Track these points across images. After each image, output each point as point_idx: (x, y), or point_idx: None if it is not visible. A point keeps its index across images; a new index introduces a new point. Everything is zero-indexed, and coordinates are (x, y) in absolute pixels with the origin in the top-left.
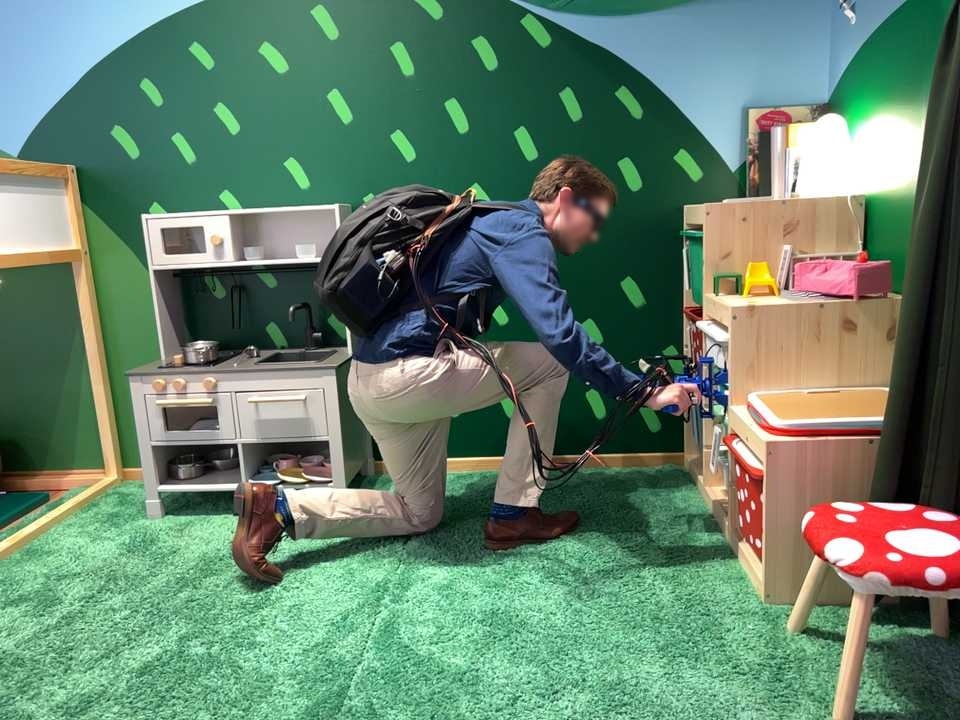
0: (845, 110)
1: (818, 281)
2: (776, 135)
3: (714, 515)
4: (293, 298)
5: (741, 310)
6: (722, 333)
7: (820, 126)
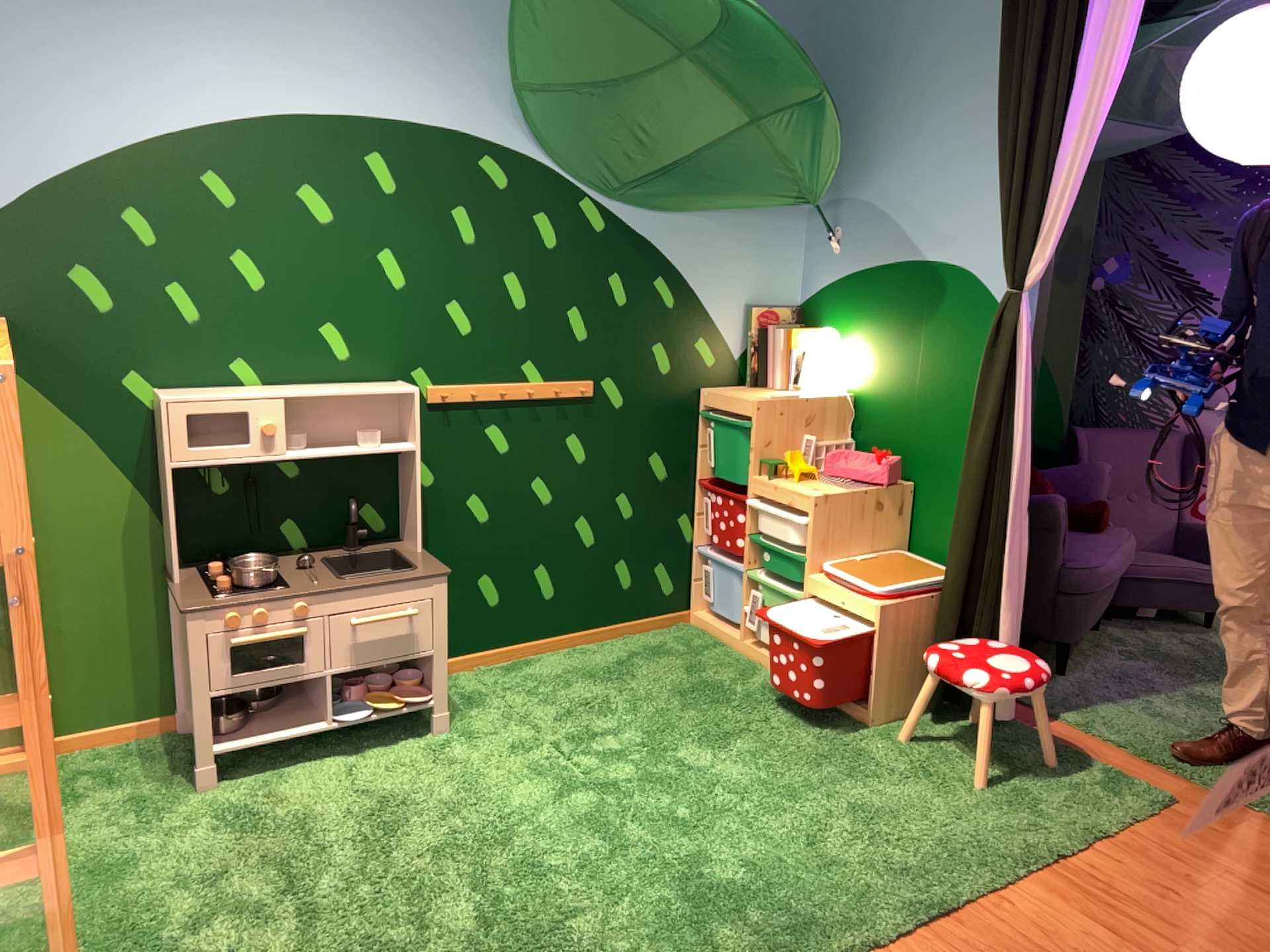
0: (822, 322)
1: (844, 469)
2: (776, 337)
3: (762, 661)
4: (327, 488)
5: (816, 498)
6: (781, 512)
7: (802, 331)
